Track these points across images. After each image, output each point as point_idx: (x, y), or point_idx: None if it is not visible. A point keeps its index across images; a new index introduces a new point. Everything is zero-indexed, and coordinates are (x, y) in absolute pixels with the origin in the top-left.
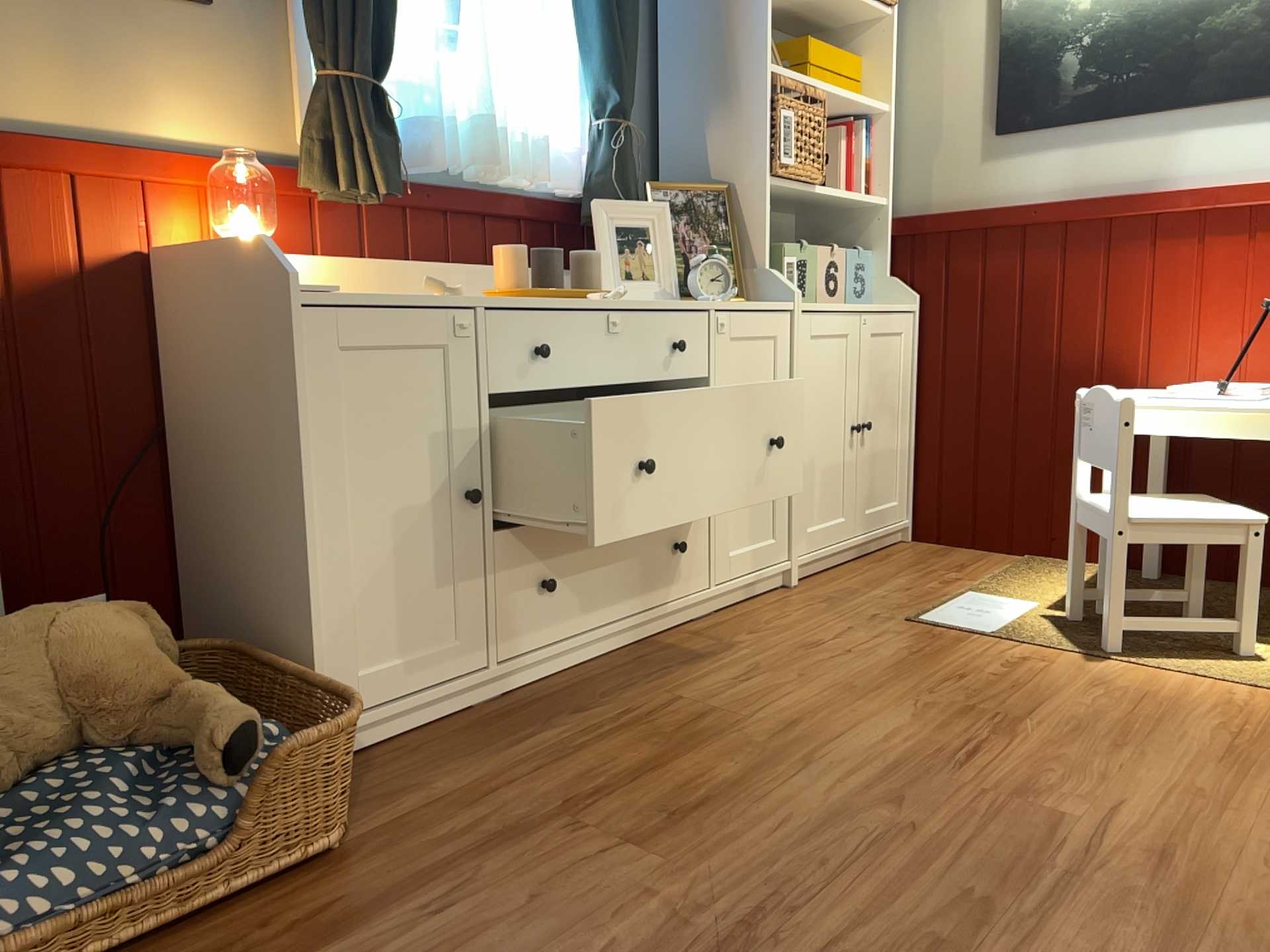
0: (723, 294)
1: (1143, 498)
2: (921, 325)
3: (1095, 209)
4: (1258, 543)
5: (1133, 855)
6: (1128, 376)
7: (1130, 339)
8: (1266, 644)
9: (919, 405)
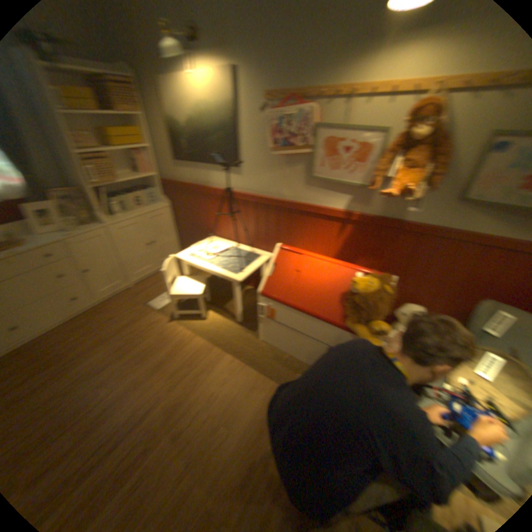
0: (71, 230)
1: (187, 280)
2: (170, 210)
3: (194, 189)
4: (199, 299)
5: (96, 413)
6: (209, 233)
7: (208, 224)
8: (212, 313)
9: (174, 230)
